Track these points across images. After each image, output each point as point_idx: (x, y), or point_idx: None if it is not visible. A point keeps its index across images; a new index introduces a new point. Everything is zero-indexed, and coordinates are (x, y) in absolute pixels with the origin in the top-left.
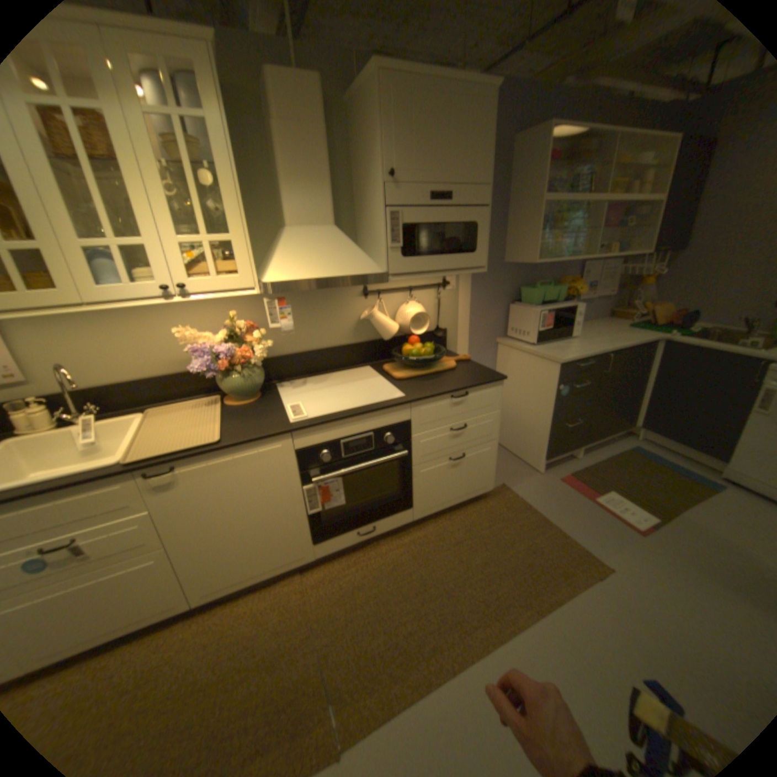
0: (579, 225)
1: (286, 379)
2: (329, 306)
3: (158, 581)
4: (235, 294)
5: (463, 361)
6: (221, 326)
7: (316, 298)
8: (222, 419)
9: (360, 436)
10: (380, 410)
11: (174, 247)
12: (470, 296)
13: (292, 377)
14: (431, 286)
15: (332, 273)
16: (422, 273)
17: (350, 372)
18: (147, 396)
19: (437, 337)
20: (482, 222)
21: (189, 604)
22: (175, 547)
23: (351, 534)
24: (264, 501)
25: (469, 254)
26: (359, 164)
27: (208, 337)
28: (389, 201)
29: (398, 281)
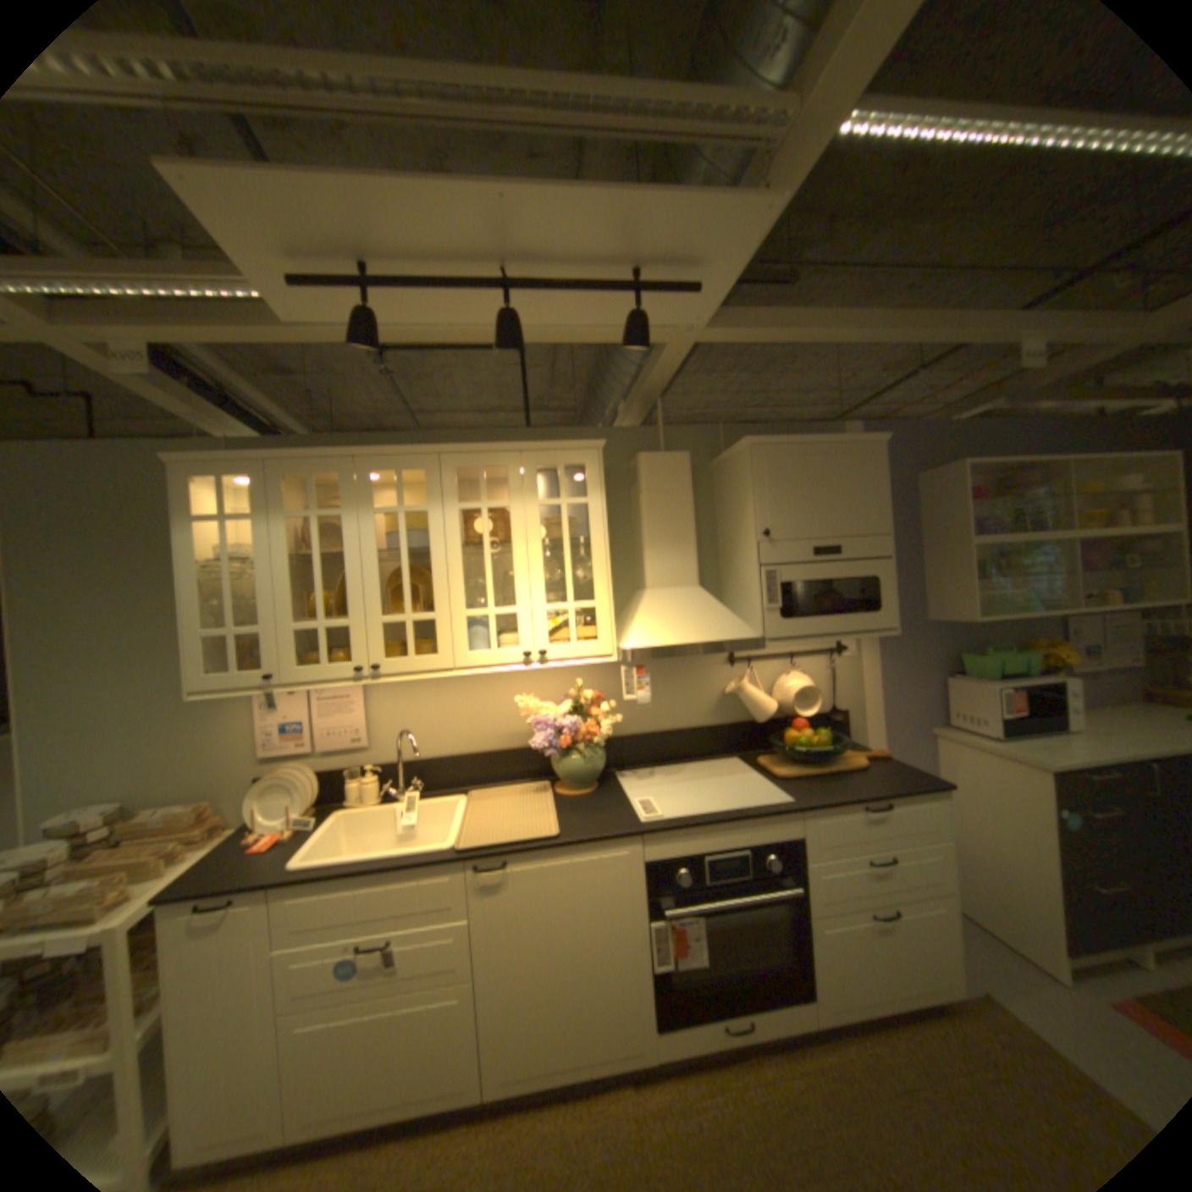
0: (1041, 569)
1: (626, 768)
2: (685, 675)
3: (454, 1039)
4: (591, 661)
5: (880, 760)
6: (562, 696)
7: (670, 666)
8: (556, 811)
9: (732, 856)
10: (760, 819)
11: (542, 615)
12: (881, 666)
13: (633, 765)
14: (821, 653)
15: (698, 638)
16: (809, 637)
17: (710, 764)
18: (469, 776)
19: (835, 723)
20: (885, 577)
21: (481, 1095)
22: (484, 987)
23: (716, 1030)
24: (599, 937)
25: (872, 614)
26: (725, 523)
27: (548, 708)
28: (764, 561)
29: (774, 646)
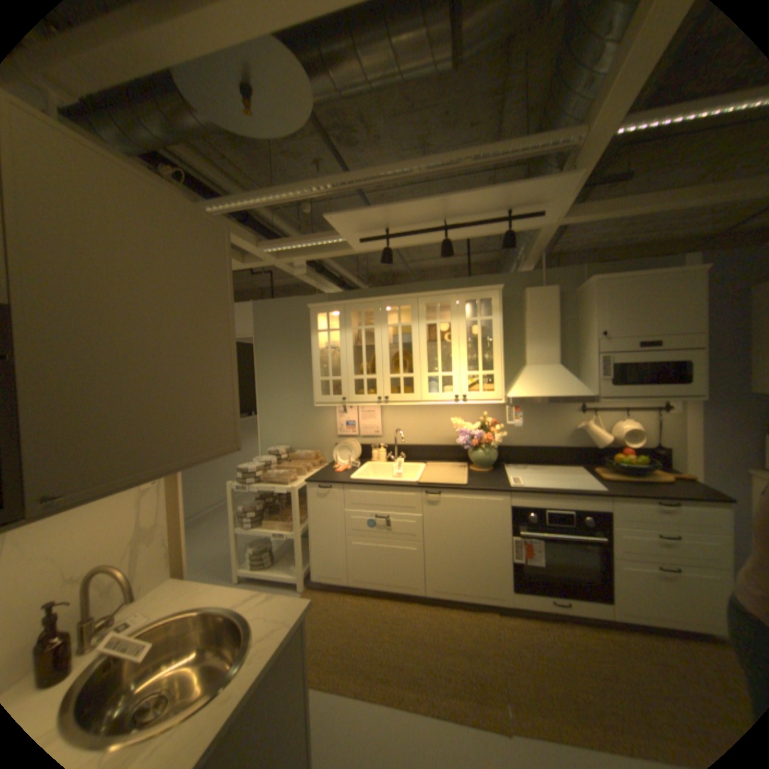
0: None
1: (512, 464)
2: (552, 416)
3: (415, 565)
4: (490, 402)
5: (688, 481)
6: (476, 421)
7: (542, 410)
8: (468, 476)
9: (564, 513)
10: (582, 496)
11: (465, 377)
12: (704, 422)
13: (516, 463)
14: (653, 409)
15: (554, 394)
16: (633, 398)
17: (564, 469)
18: (427, 456)
19: (660, 455)
20: (698, 361)
21: (425, 593)
22: (429, 546)
23: (548, 601)
24: (485, 538)
25: (685, 386)
26: (583, 326)
27: (468, 426)
28: (603, 350)
29: (616, 403)
